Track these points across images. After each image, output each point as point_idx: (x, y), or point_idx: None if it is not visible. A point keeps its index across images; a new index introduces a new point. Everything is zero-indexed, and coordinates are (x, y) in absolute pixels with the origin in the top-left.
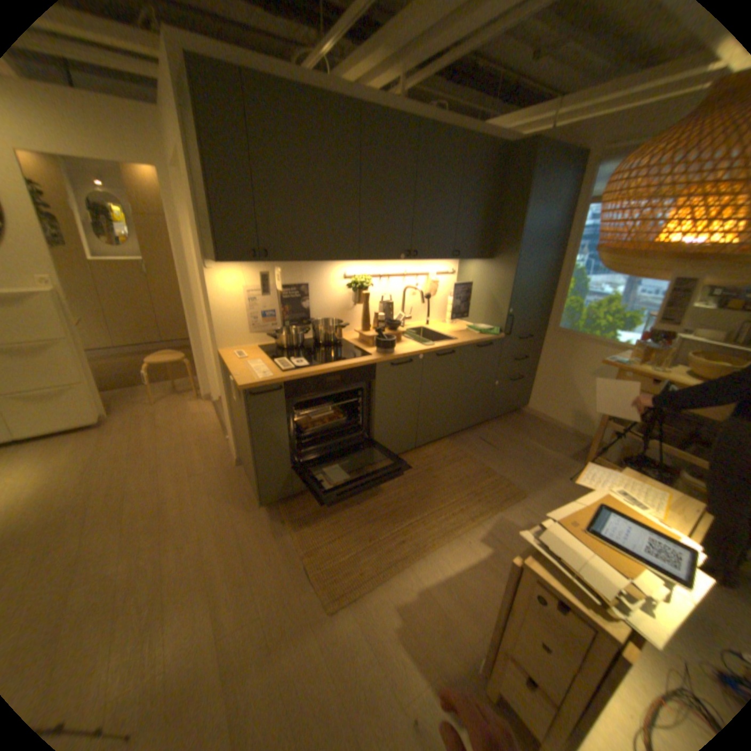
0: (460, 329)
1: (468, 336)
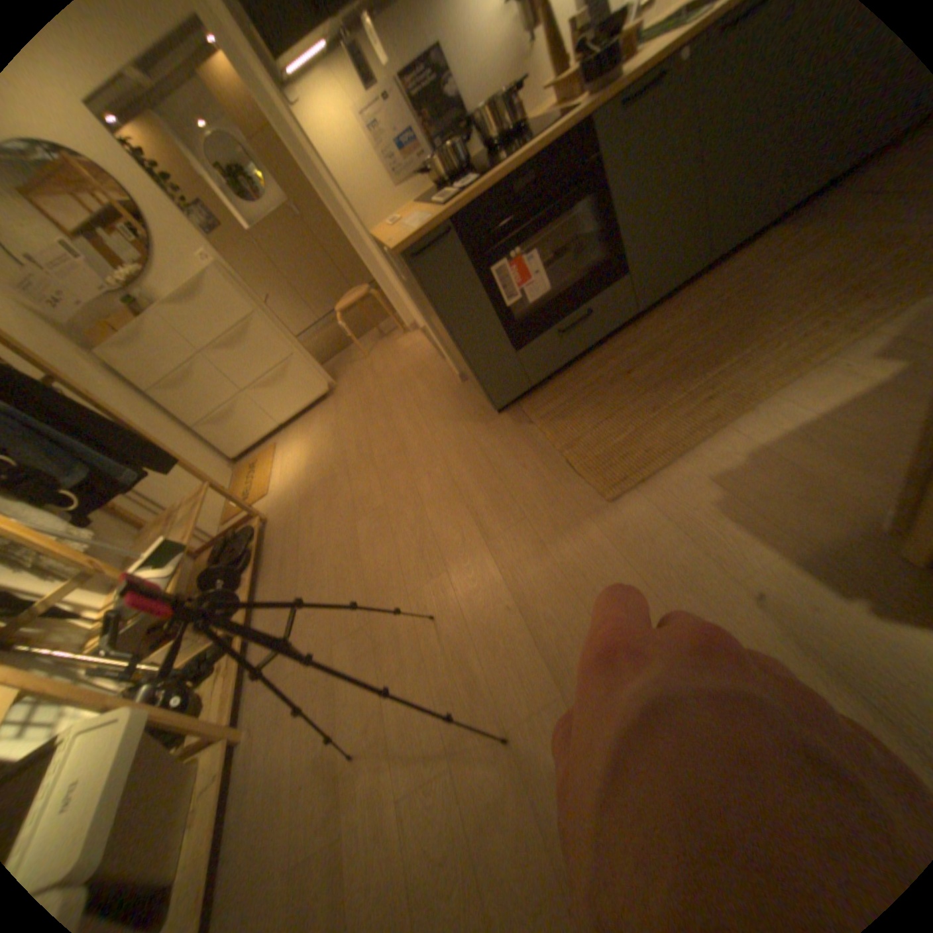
0: None
1: None
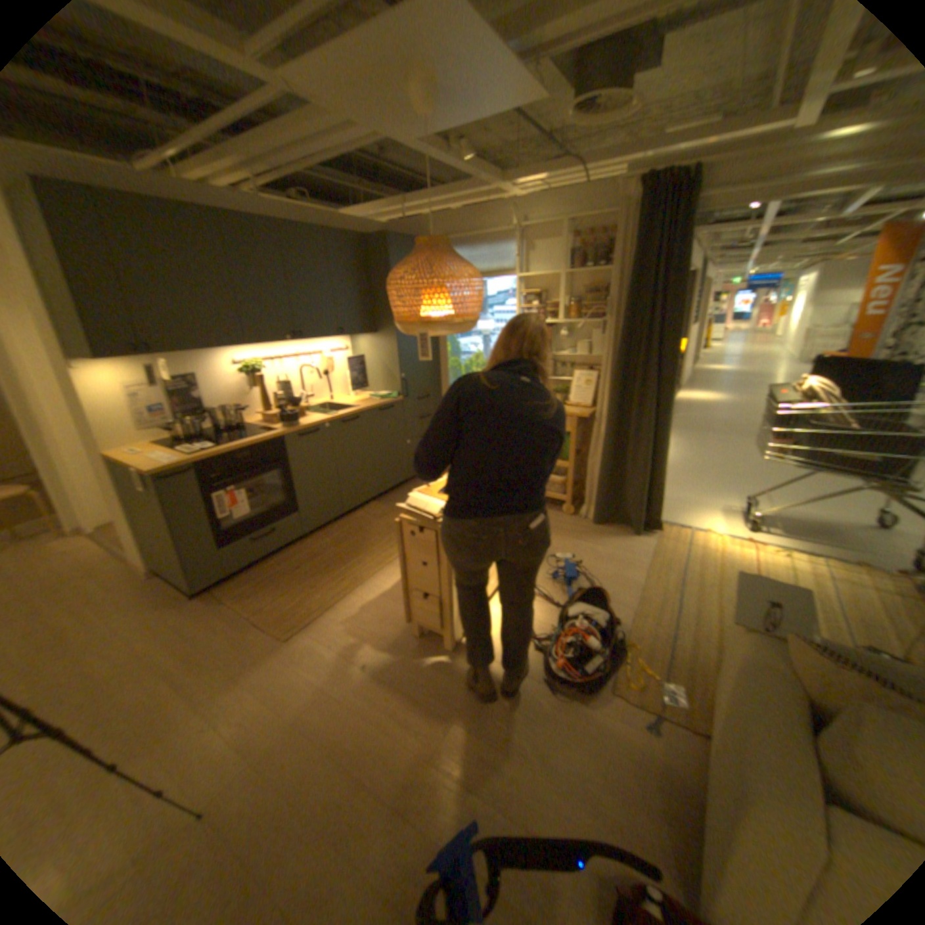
0: (362, 399)
1: (369, 403)
